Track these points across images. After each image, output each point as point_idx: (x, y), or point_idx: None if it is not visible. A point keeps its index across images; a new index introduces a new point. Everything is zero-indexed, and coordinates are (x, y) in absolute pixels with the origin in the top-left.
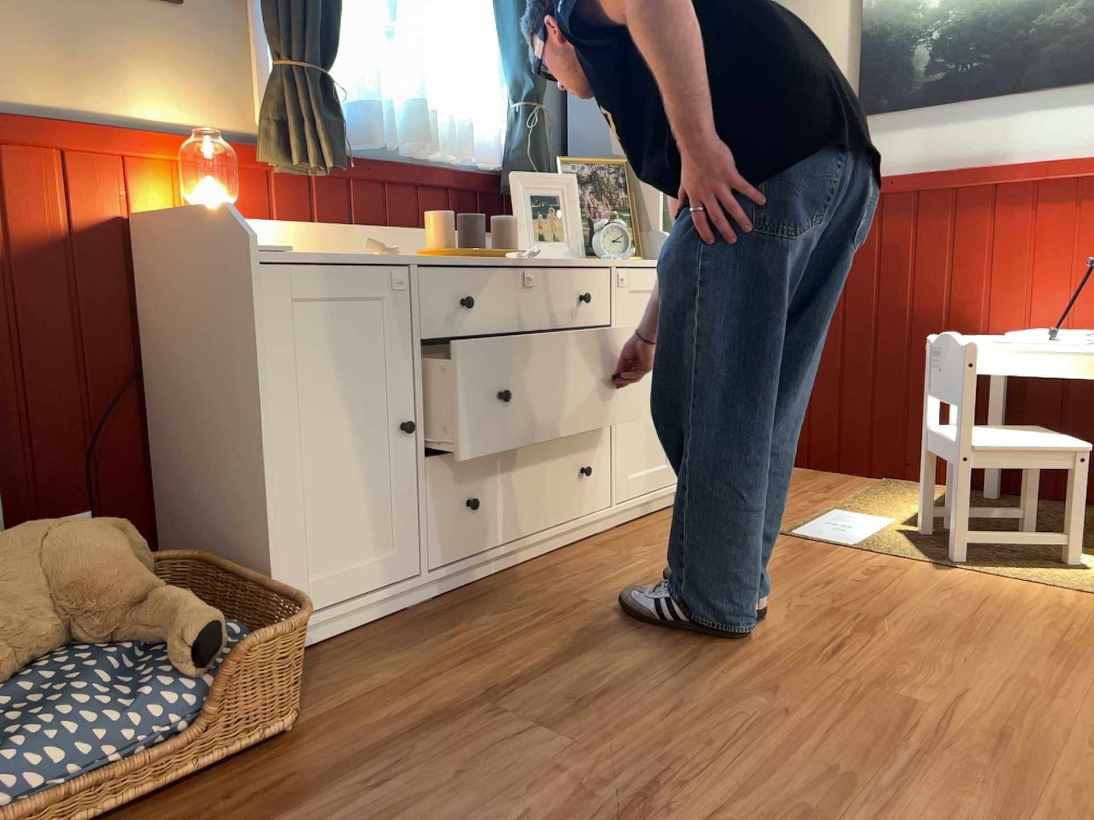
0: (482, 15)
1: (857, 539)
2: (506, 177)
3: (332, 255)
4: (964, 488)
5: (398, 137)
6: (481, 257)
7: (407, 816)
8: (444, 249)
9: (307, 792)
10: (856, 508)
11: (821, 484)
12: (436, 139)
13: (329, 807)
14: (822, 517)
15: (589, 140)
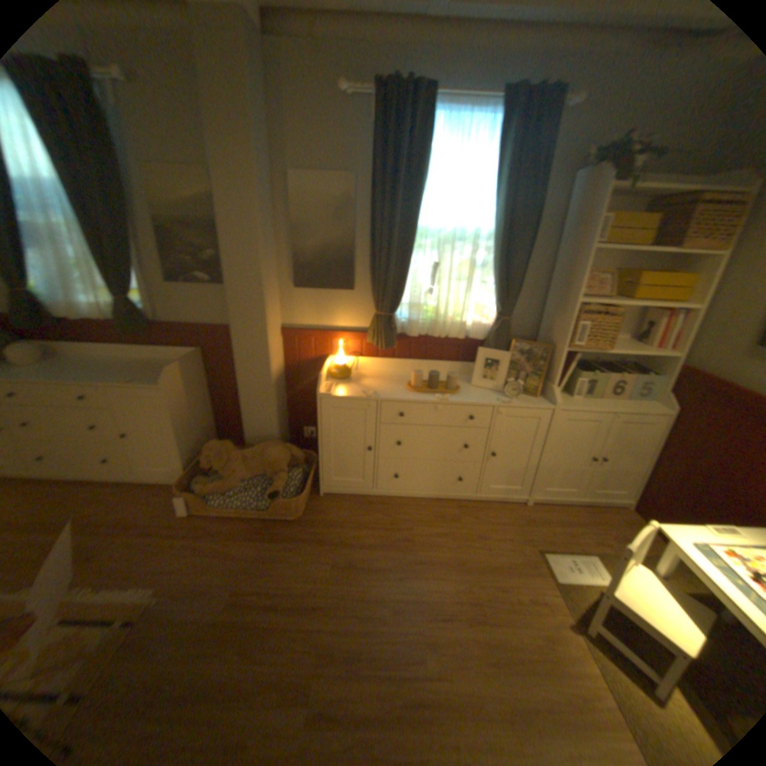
0: (488, 274)
1: (568, 584)
2: (484, 345)
3: (353, 393)
4: (602, 611)
5: (428, 331)
6: (427, 393)
7: (279, 566)
8: (411, 388)
9: (276, 542)
10: (610, 567)
11: (628, 538)
12: (451, 328)
13: (274, 550)
14: (579, 558)
15: (546, 328)
